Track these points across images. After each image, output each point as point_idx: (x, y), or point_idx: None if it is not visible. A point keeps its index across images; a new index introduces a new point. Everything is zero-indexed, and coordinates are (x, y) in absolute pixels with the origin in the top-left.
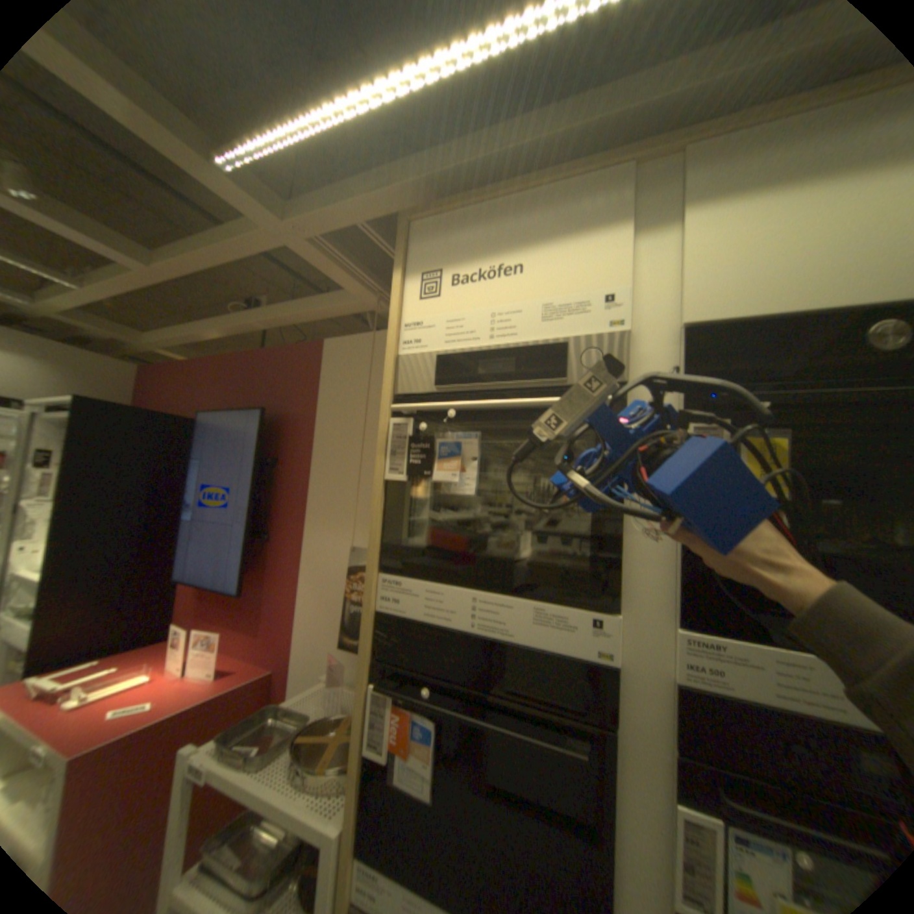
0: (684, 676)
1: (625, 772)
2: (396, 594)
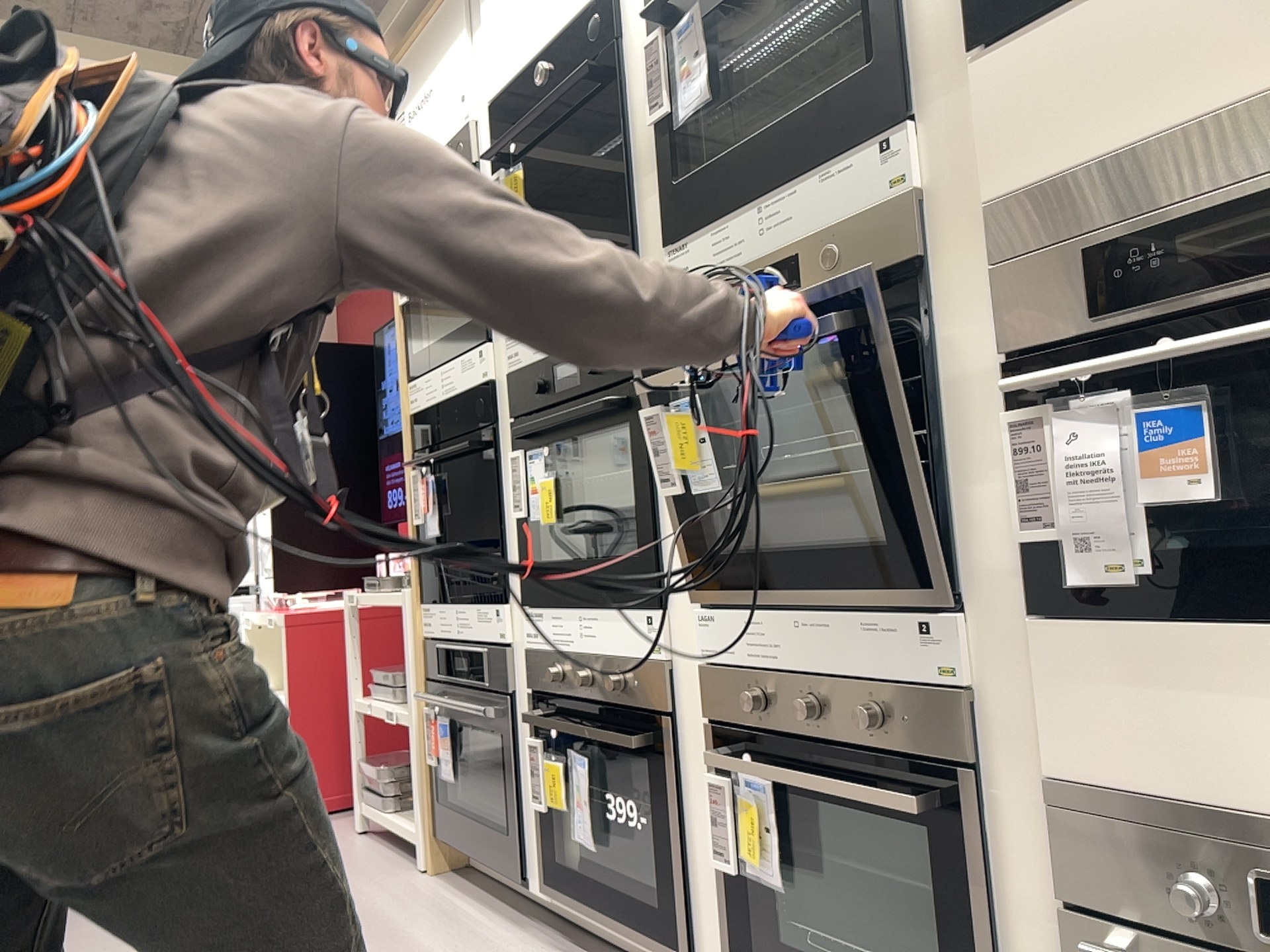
0: (505, 365)
1: (500, 451)
2: (414, 393)
